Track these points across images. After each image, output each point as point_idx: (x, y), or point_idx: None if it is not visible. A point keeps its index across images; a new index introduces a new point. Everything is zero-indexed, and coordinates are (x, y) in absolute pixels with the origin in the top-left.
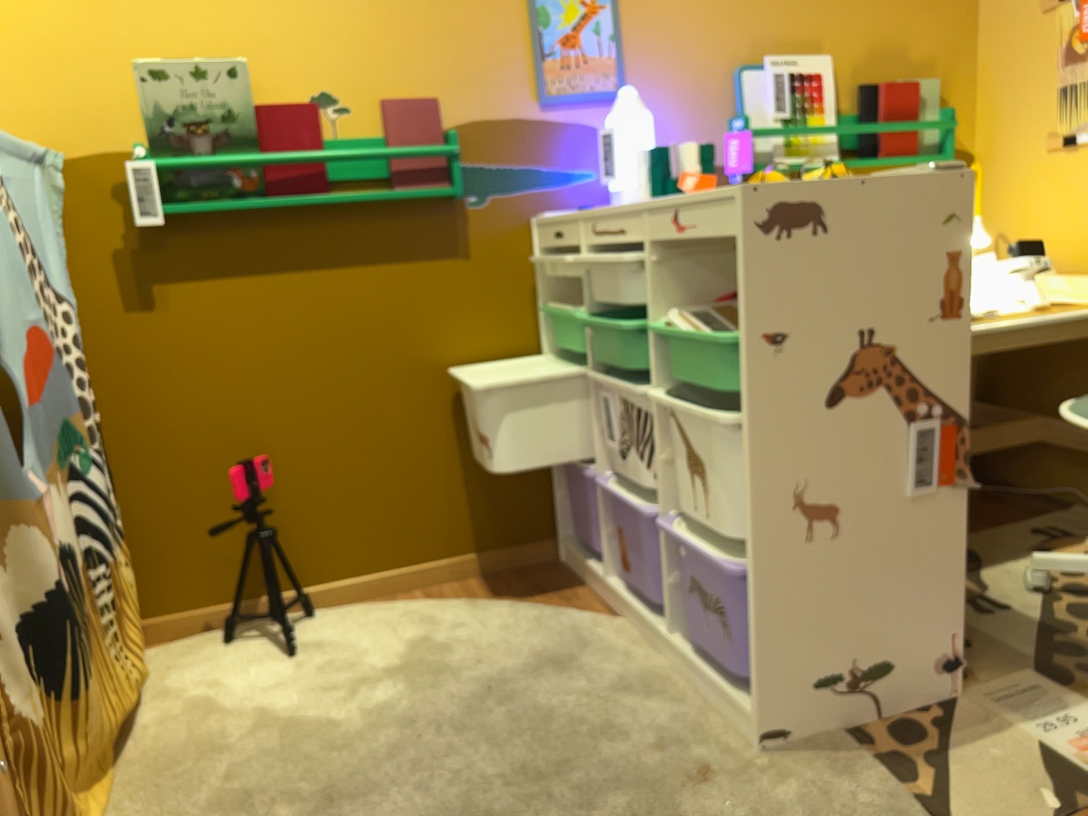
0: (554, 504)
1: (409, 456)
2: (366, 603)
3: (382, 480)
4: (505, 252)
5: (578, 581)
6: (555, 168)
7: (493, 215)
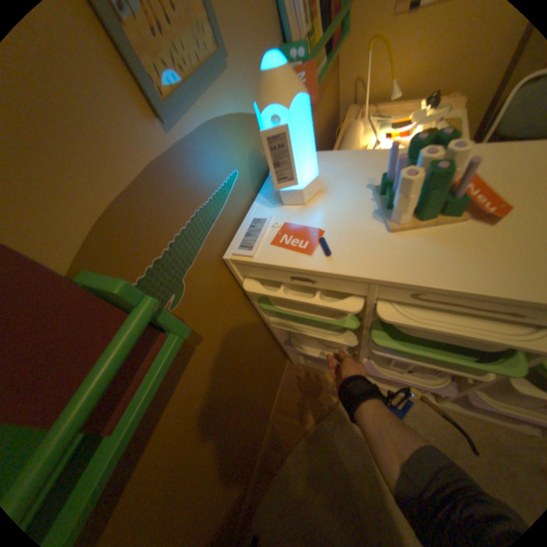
0: (284, 353)
1: (239, 441)
2: (264, 491)
3: (235, 466)
4: (219, 299)
5: (323, 374)
6: (212, 193)
7: (196, 288)
